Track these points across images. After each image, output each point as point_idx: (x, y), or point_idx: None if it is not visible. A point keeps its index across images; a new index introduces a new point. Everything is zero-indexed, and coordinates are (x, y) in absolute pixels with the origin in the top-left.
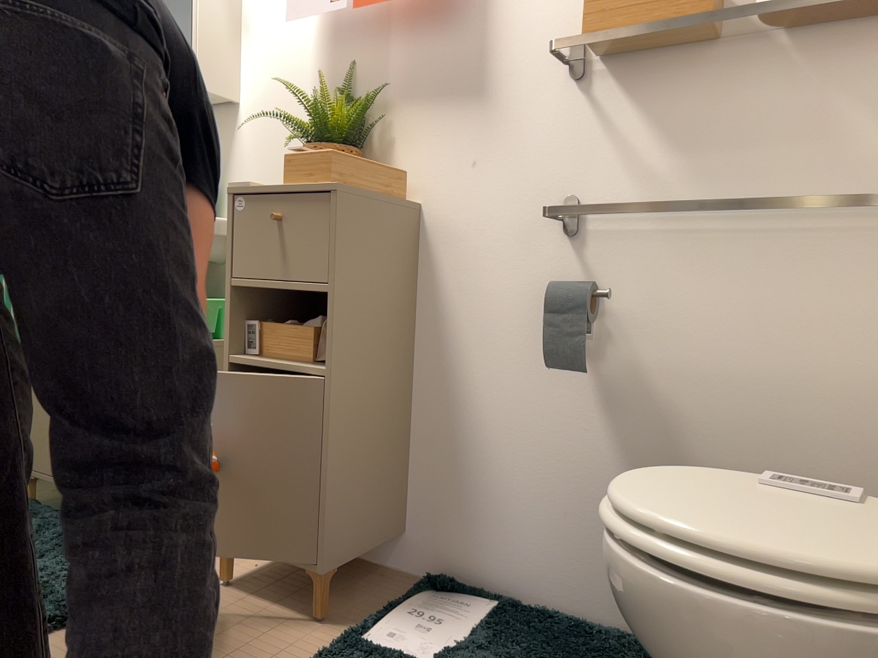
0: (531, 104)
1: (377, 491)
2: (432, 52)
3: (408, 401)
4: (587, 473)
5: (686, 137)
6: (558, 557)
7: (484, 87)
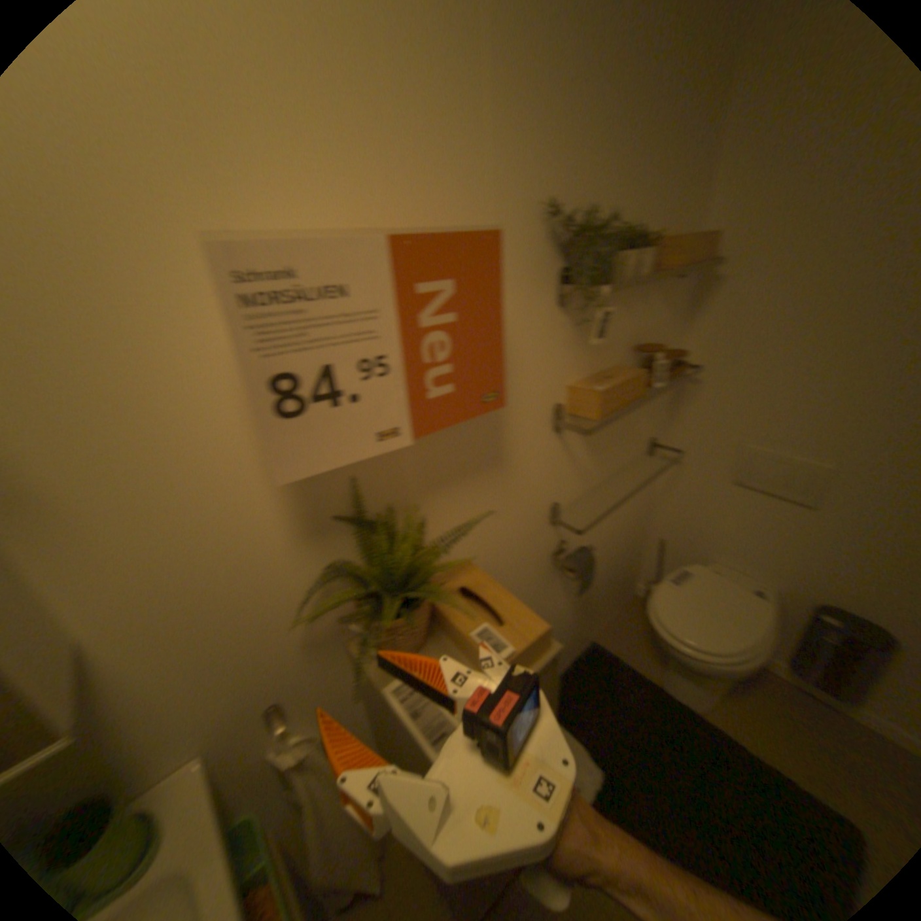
0: (532, 456)
1: None
2: (452, 438)
3: None
4: (559, 623)
5: (598, 448)
6: None
7: (501, 455)
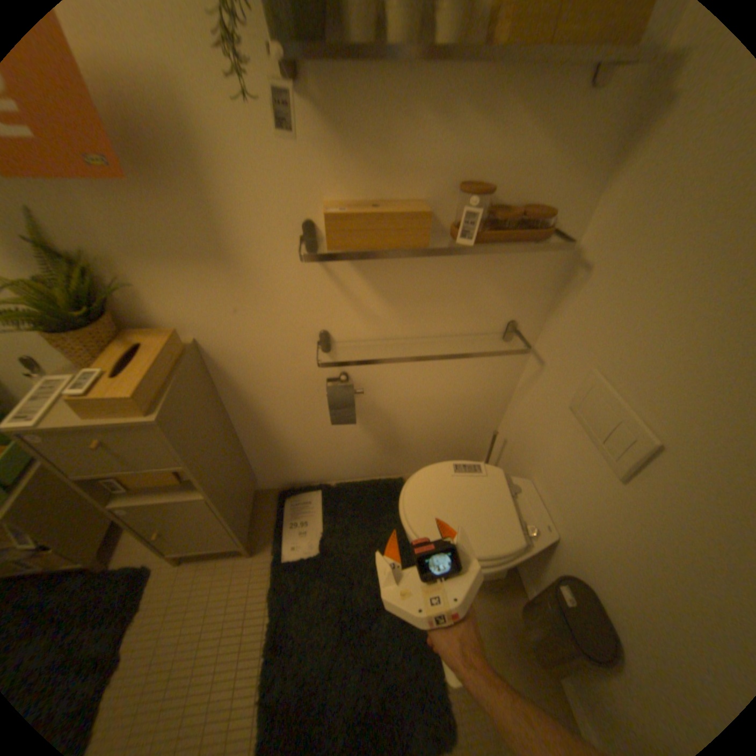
0: (276, 267)
1: (244, 490)
2: (144, 208)
3: (236, 438)
4: (351, 440)
5: (396, 295)
6: (341, 466)
7: (224, 250)
